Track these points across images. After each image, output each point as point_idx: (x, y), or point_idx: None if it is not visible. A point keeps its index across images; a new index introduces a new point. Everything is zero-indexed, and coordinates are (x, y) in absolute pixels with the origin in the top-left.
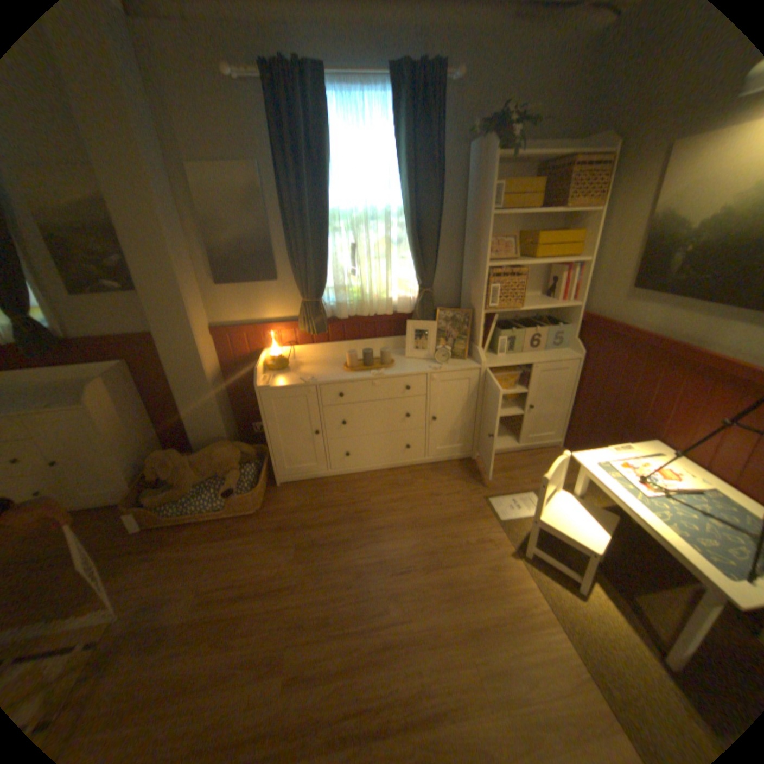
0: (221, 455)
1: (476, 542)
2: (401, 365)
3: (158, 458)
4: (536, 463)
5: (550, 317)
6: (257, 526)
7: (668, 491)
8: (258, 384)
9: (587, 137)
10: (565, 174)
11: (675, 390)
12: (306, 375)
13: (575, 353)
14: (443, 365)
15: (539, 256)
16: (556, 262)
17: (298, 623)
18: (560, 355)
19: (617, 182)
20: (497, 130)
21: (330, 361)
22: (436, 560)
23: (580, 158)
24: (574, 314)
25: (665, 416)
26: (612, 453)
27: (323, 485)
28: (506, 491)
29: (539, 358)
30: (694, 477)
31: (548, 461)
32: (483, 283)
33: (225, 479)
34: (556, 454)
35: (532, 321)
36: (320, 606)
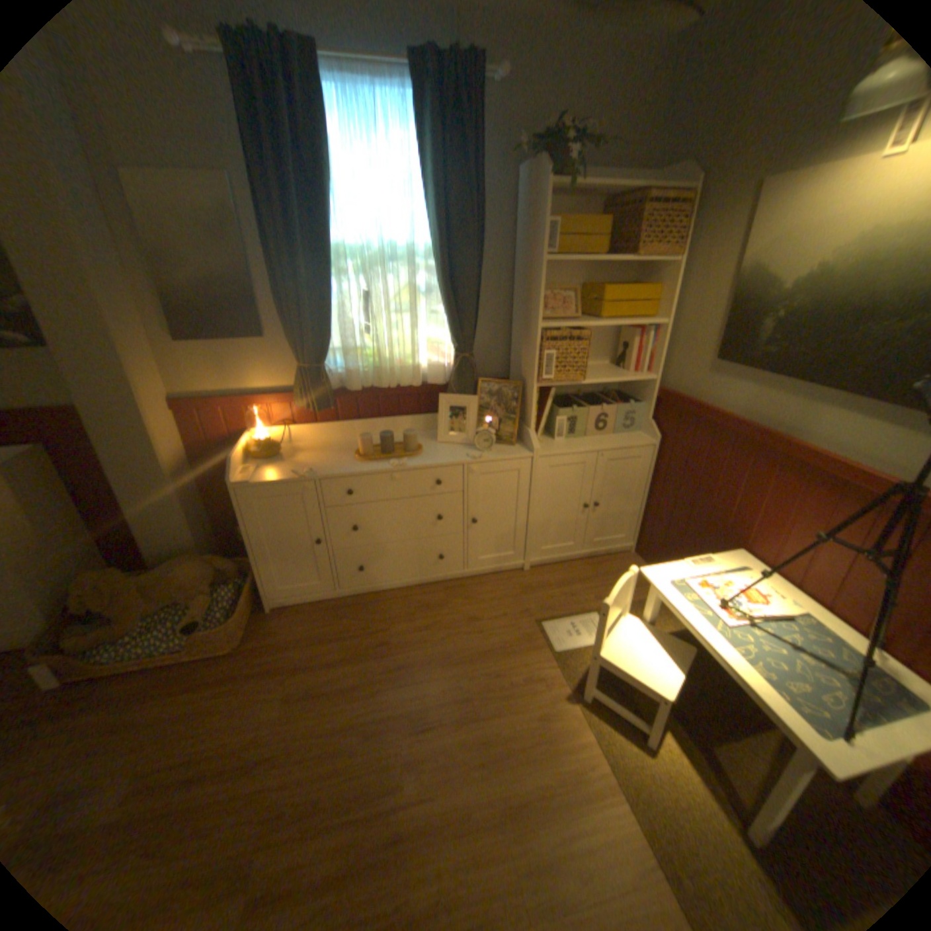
0: (184, 575)
1: (524, 682)
2: (432, 452)
3: (90, 582)
4: (602, 574)
5: (621, 392)
6: (233, 671)
7: (754, 618)
8: (235, 478)
9: (664, 168)
10: (637, 213)
11: (763, 488)
12: (303, 466)
13: (649, 438)
14: (484, 453)
15: (605, 316)
16: (627, 324)
17: (277, 812)
18: (631, 441)
19: (699, 227)
20: (550, 150)
21: (339, 446)
22: (470, 709)
23: (655, 194)
24: (648, 389)
25: (752, 520)
26: (689, 567)
27: (329, 609)
28: (563, 612)
29: (606, 444)
30: (784, 599)
31: (617, 570)
32: (536, 349)
33: (189, 607)
34: (627, 562)
35: (598, 397)
36: (310, 785)
